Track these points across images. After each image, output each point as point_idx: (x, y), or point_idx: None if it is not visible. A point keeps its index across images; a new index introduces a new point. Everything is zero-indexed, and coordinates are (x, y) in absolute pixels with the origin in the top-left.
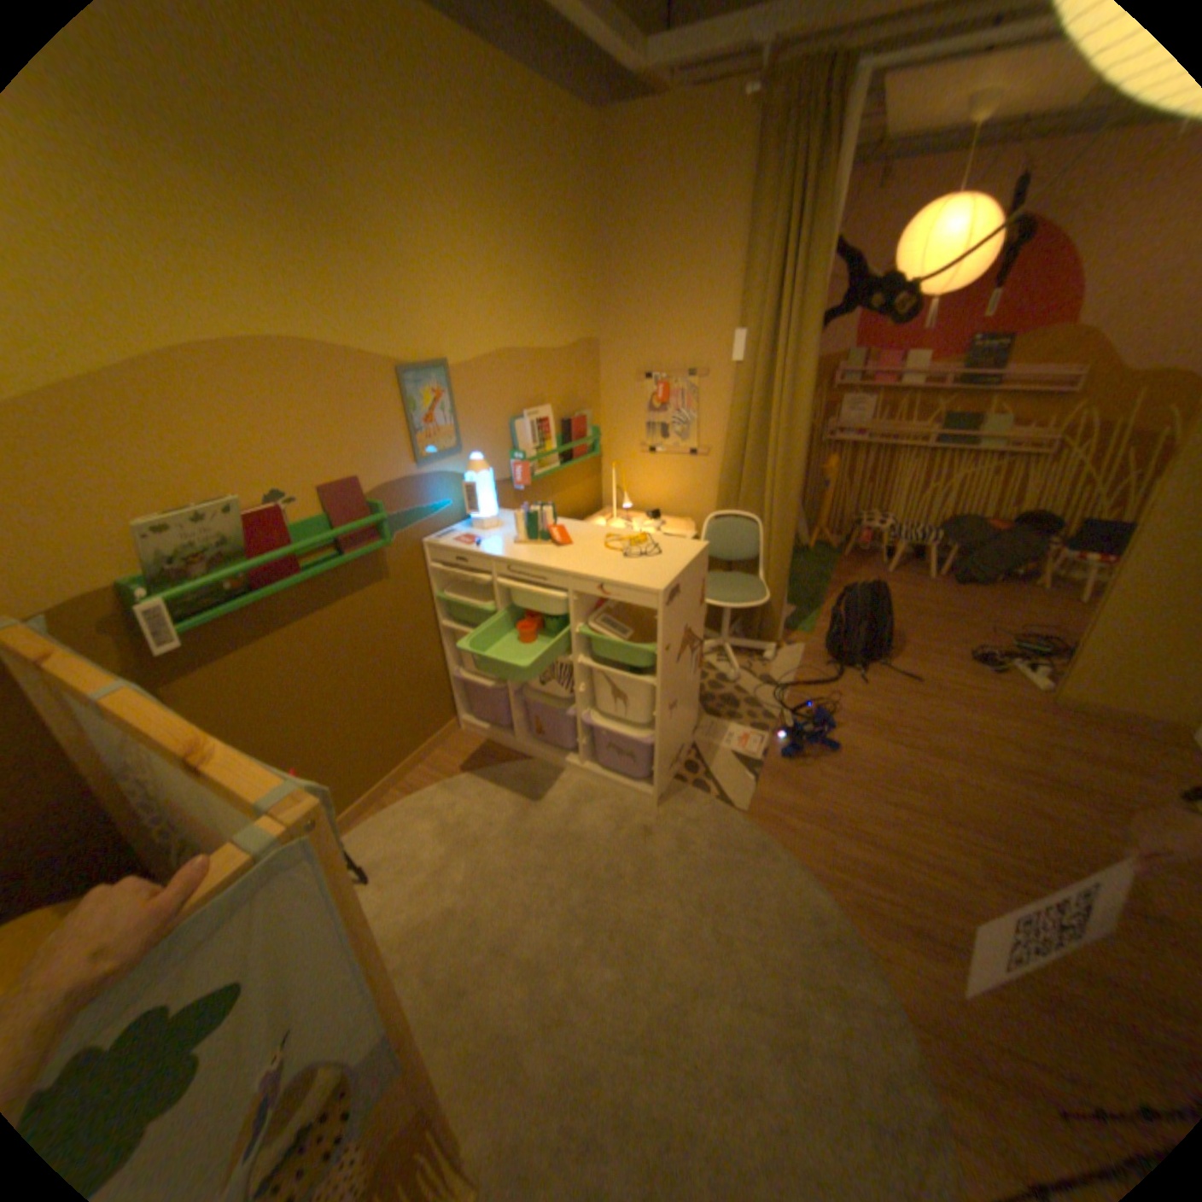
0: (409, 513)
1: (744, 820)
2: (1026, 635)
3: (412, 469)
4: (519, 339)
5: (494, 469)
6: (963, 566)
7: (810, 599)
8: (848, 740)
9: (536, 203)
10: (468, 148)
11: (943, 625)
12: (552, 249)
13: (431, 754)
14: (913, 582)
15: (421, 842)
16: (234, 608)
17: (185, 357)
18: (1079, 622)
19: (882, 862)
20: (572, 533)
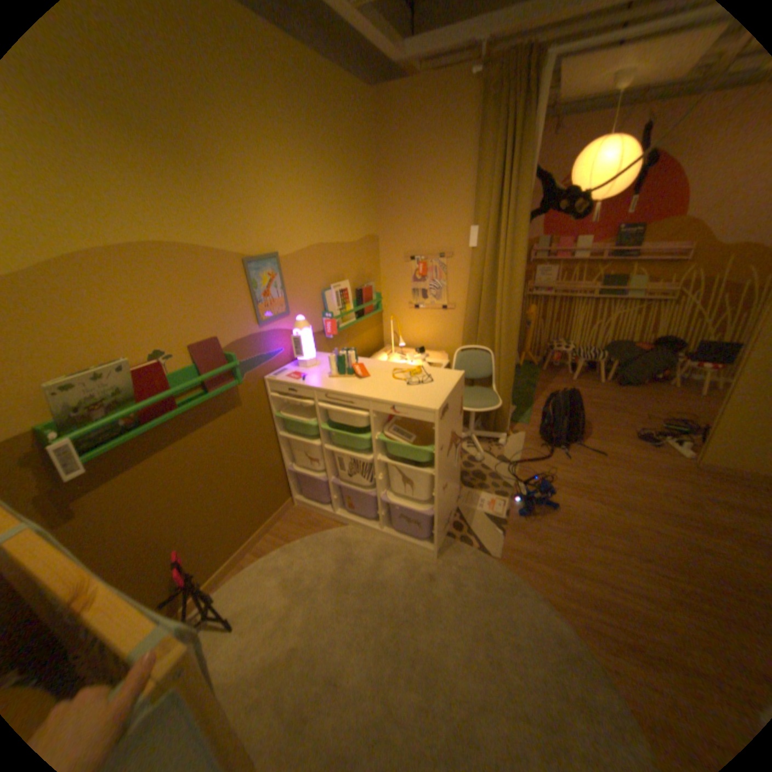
0: (254, 359)
1: (499, 566)
2: (670, 419)
3: (256, 328)
4: (326, 237)
5: (313, 324)
6: (621, 374)
7: (525, 400)
8: (563, 501)
9: (335, 147)
10: (289, 110)
11: (615, 415)
12: (347, 177)
13: (274, 525)
14: (591, 386)
15: (270, 595)
16: (128, 437)
17: (87, 258)
18: (703, 409)
19: (600, 593)
20: (369, 368)
